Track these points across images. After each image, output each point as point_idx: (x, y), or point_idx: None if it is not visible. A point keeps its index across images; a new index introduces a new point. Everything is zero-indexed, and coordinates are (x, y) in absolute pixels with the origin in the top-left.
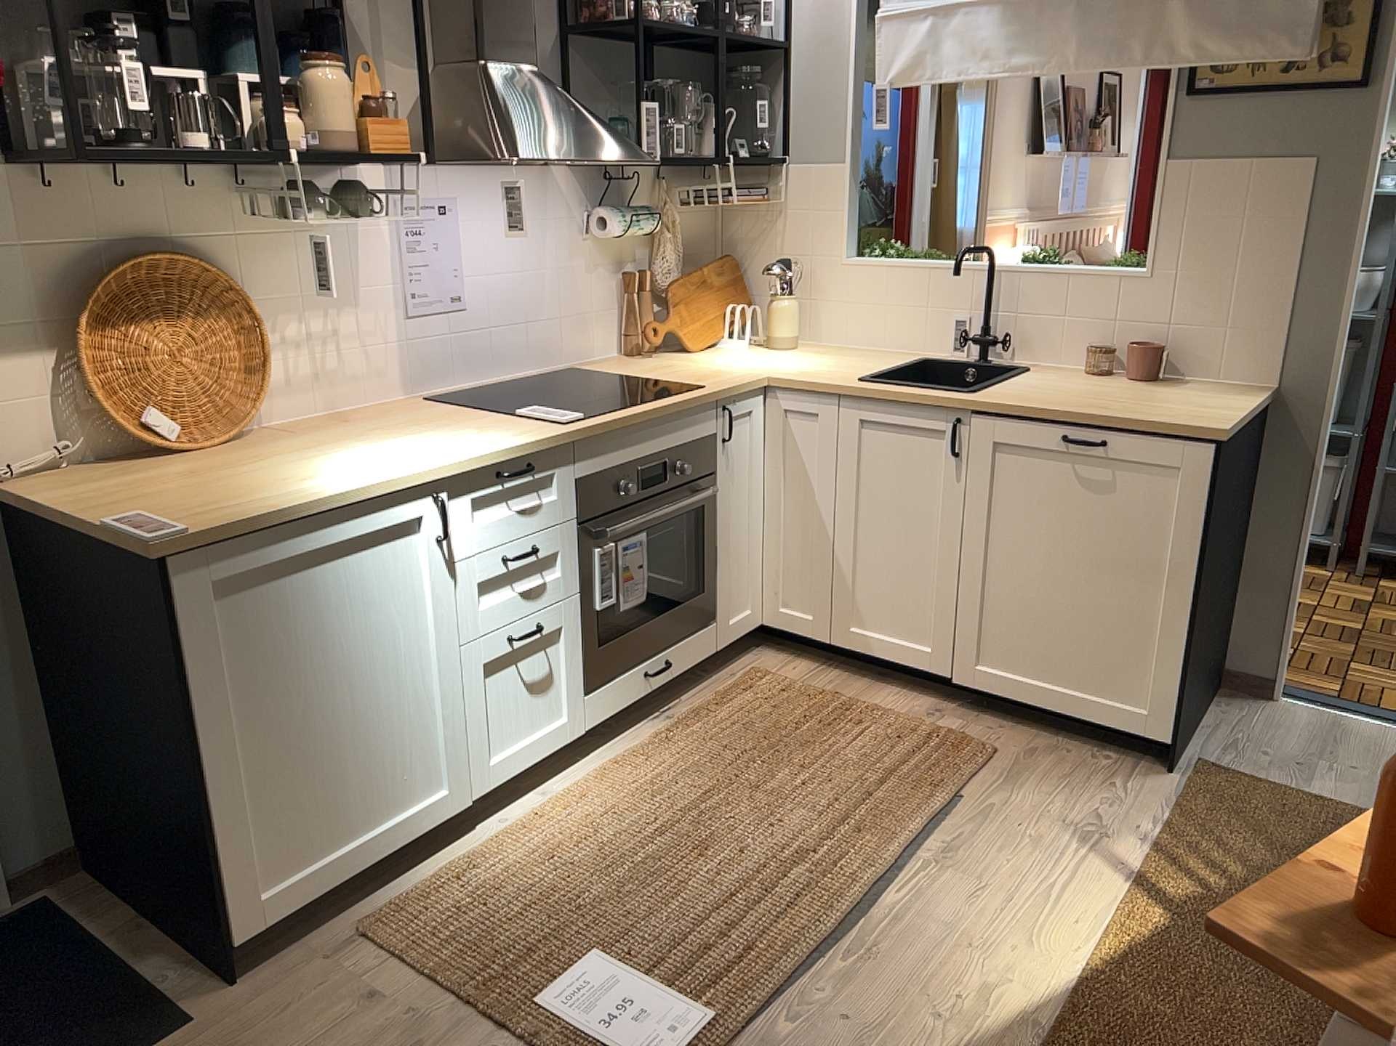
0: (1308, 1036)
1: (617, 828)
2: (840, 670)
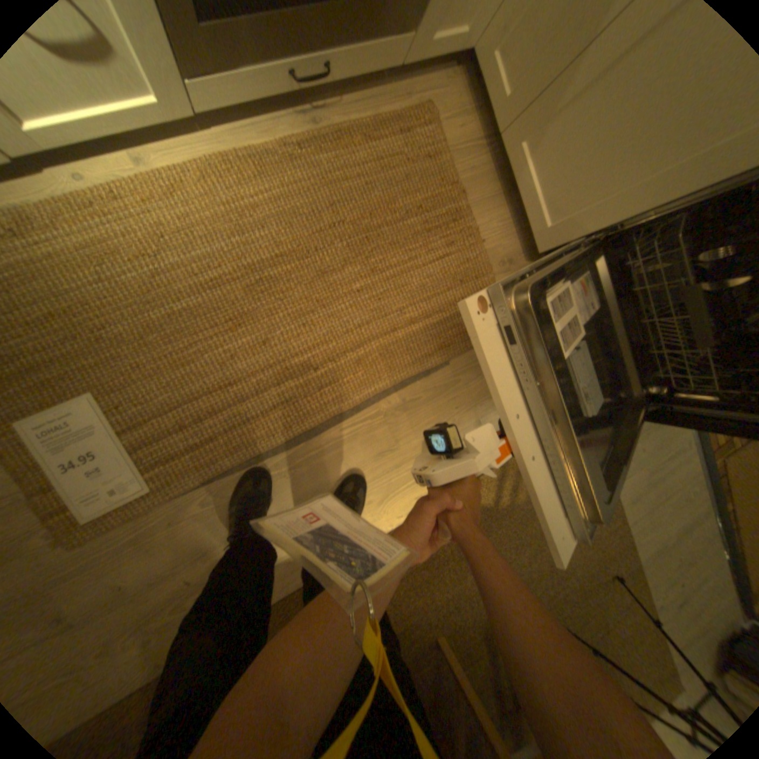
0: (443, 607)
1: (178, 256)
2: (489, 154)
